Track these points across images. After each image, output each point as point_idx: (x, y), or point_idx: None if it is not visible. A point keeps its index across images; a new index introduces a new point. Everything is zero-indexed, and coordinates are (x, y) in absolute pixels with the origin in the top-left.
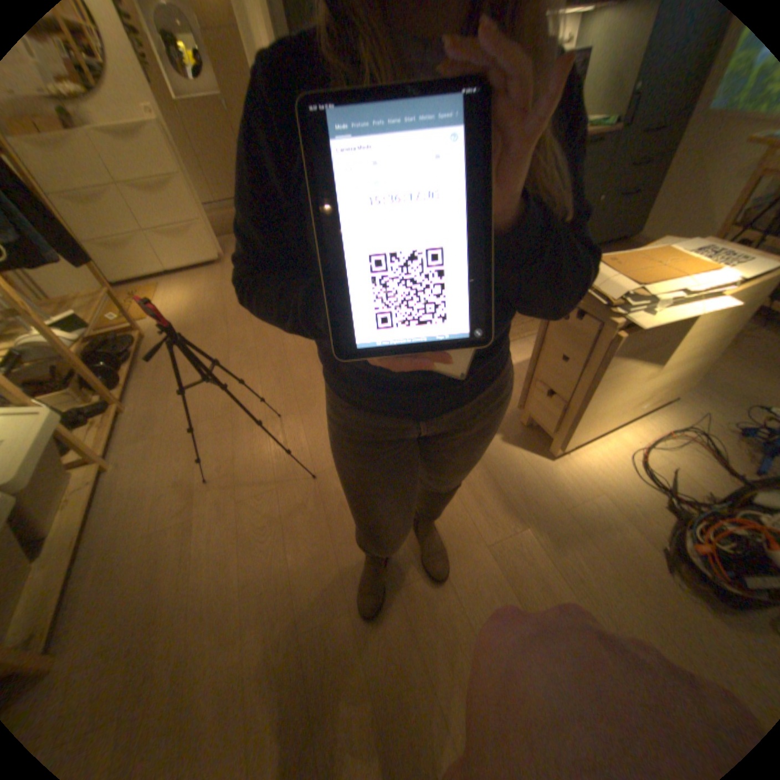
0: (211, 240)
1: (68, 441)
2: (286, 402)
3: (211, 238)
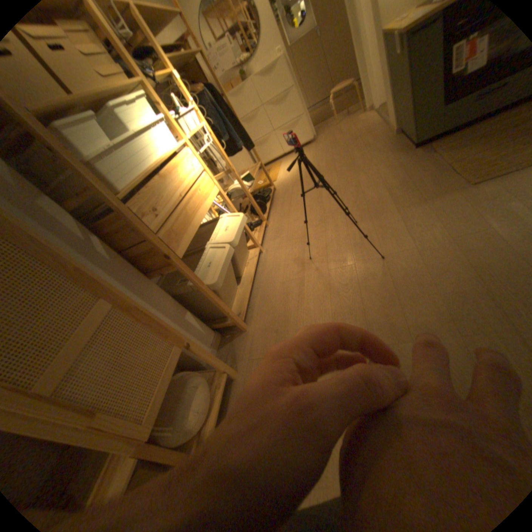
0: (309, 128)
1: (248, 233)
2: (361, 214)
3: (309, 127)
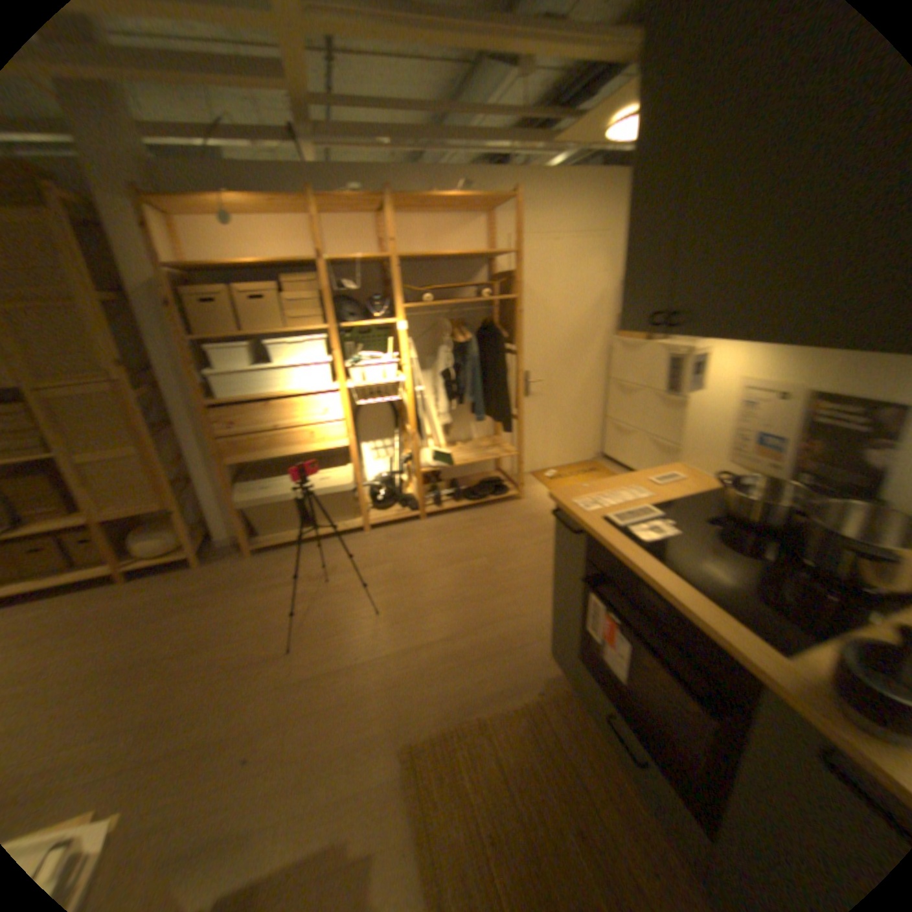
0: None
1: (358, 506)
2: (394, 619)
3: None
